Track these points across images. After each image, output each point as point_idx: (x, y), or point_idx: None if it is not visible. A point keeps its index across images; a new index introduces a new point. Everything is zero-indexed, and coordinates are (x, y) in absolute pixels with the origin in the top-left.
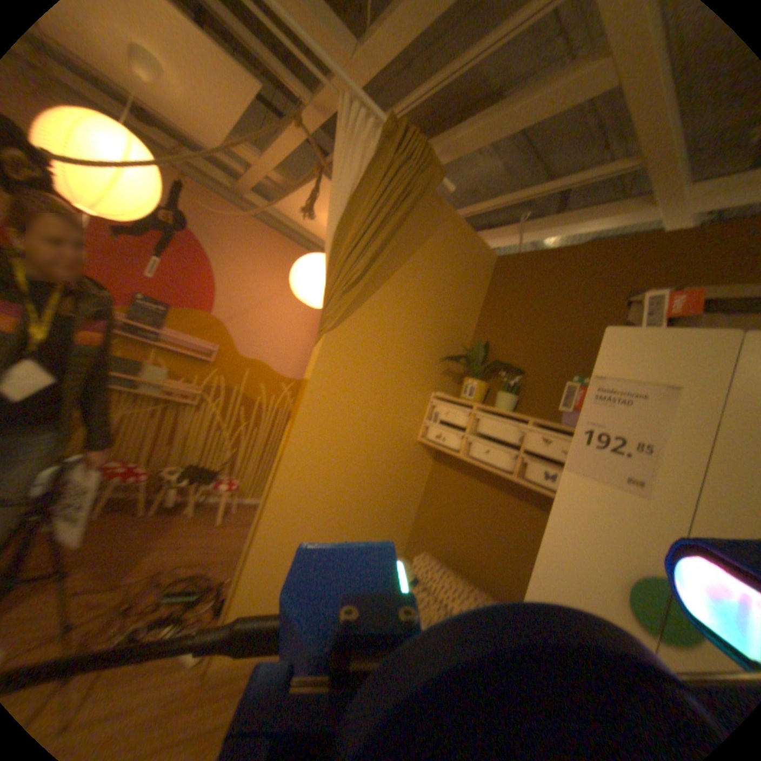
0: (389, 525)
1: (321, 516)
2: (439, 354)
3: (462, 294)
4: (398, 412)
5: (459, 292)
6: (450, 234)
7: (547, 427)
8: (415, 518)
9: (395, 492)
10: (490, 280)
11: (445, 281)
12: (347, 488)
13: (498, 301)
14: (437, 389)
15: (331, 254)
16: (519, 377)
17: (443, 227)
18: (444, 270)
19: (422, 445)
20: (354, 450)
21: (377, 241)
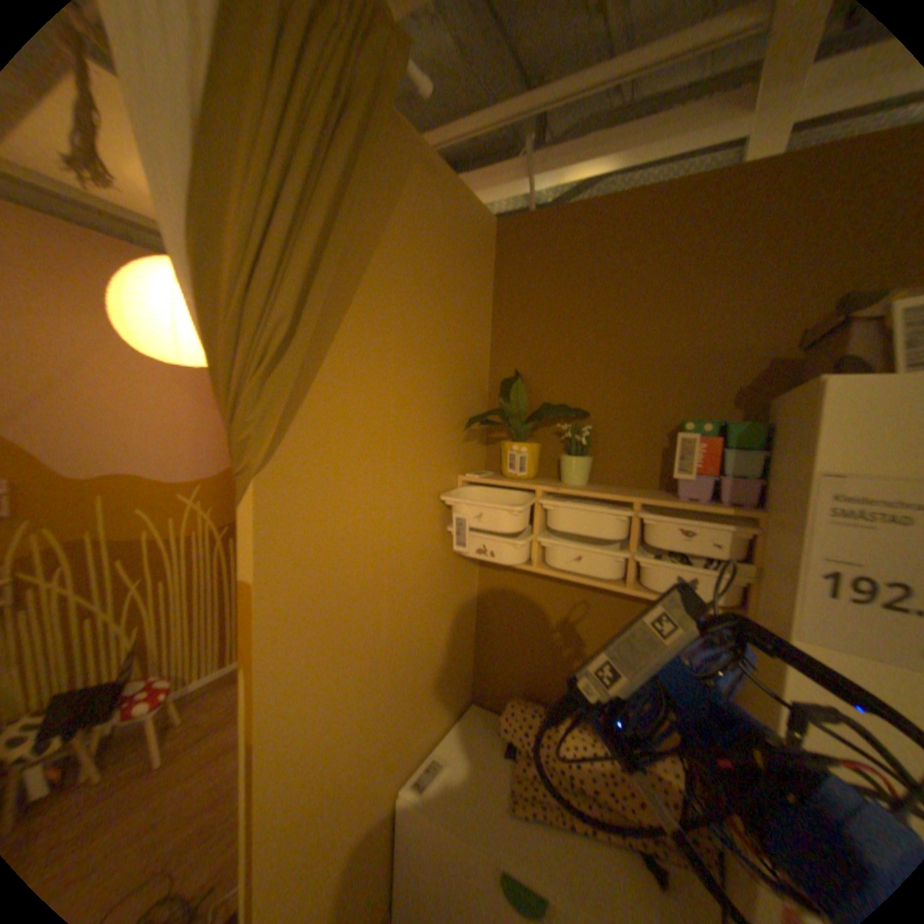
0: (449, 685)
1: (357, 762)
2: (456, 415)
3: (466, 302)
4: (424, 534)
5: (461, 300)
6: (428, 192)
7: (668, 510)
8: (476, 649)
9: (447, 640)
10: (495, 266)
11: (438, 287)
12: (383, 692)
13: (518, 301)
14: (464, 467)
15: (199, 286)
16: (589, 426)
17: (414, 179)
18: (433, 267)
19: (464, 556)
20: (378, 634)
21: (309, 239)
